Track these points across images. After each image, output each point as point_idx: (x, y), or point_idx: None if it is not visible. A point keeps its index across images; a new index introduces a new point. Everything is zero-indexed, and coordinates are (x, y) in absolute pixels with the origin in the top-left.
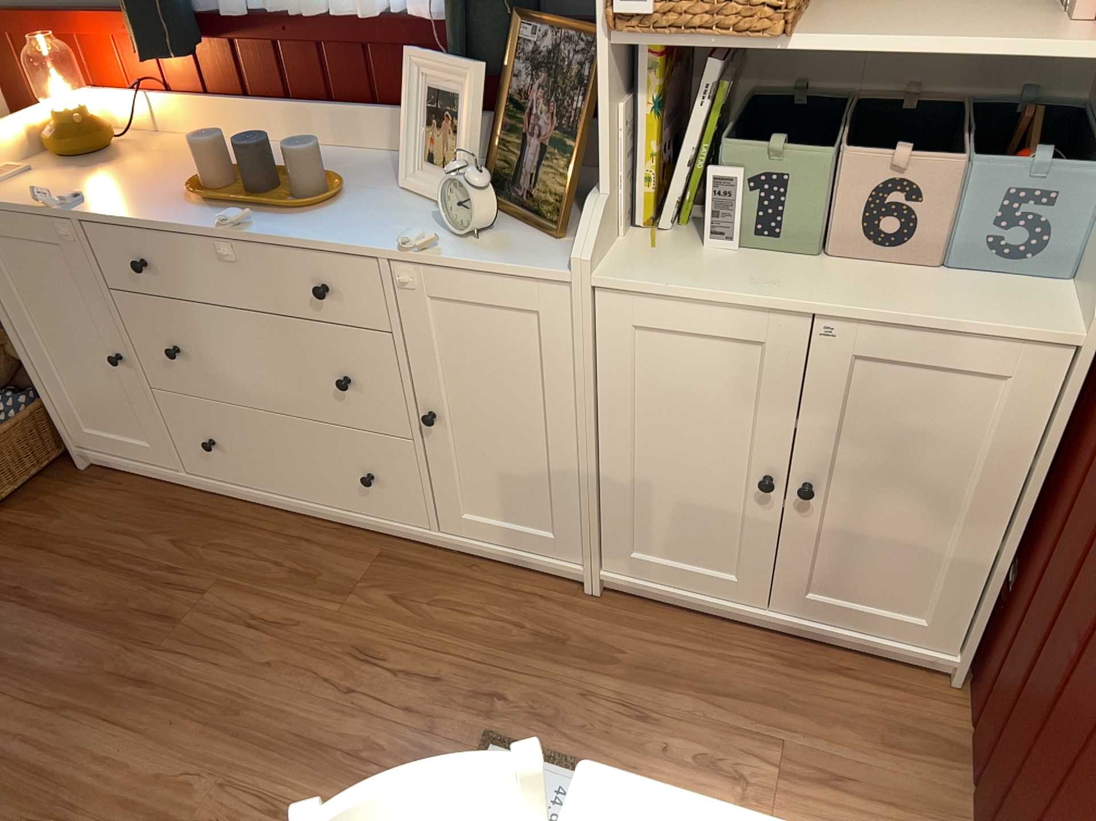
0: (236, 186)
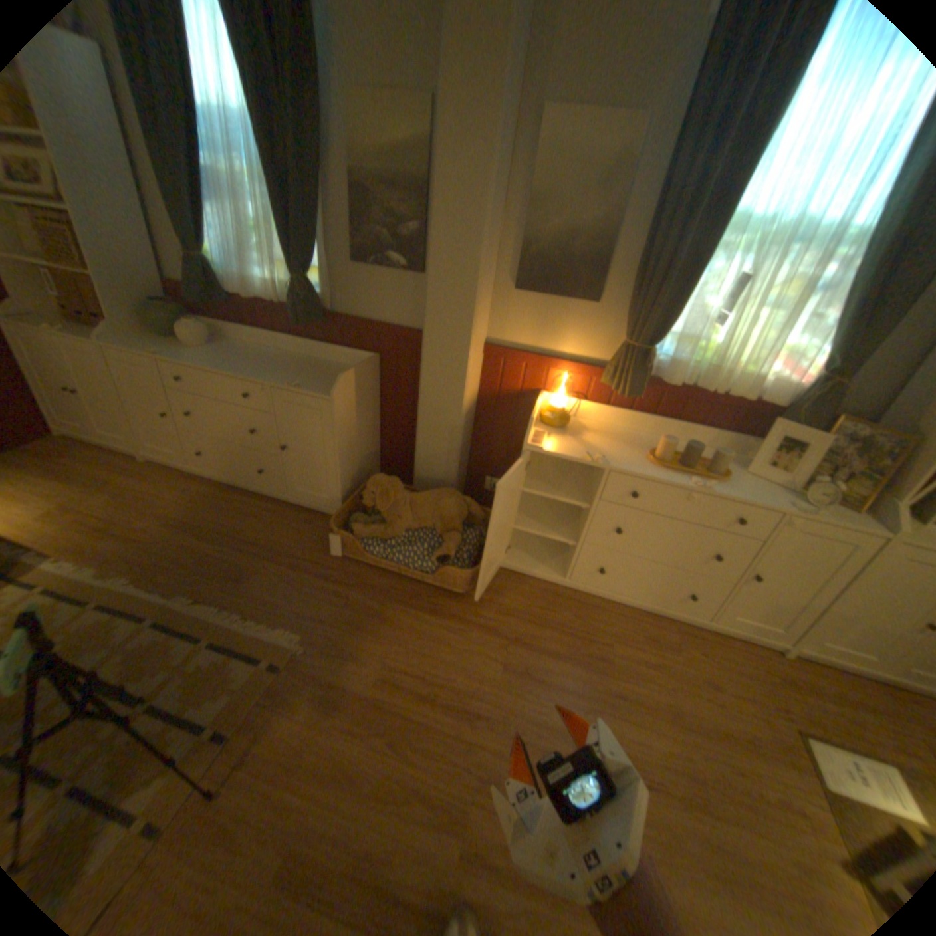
0: (671, 460)
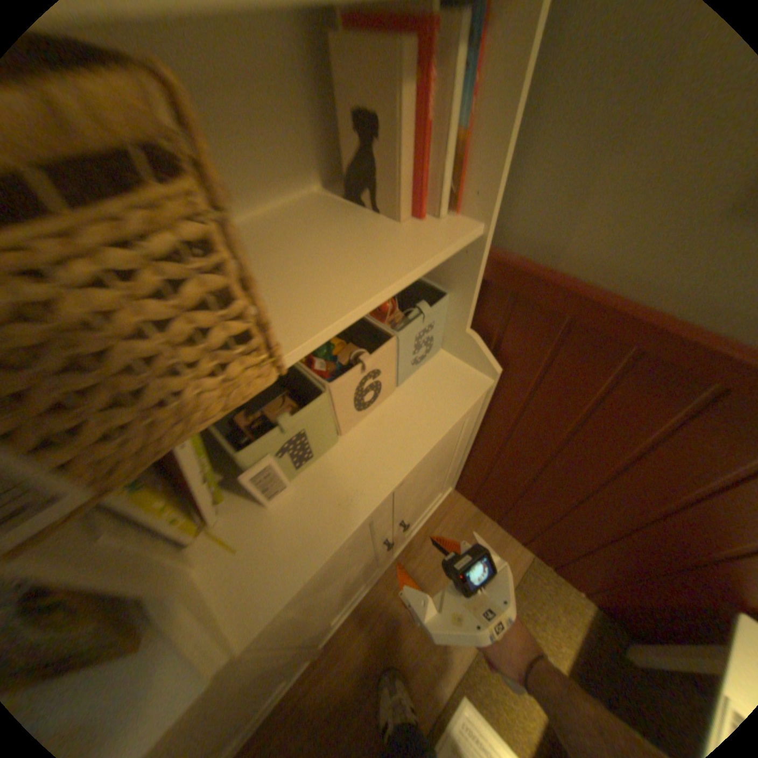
0: None
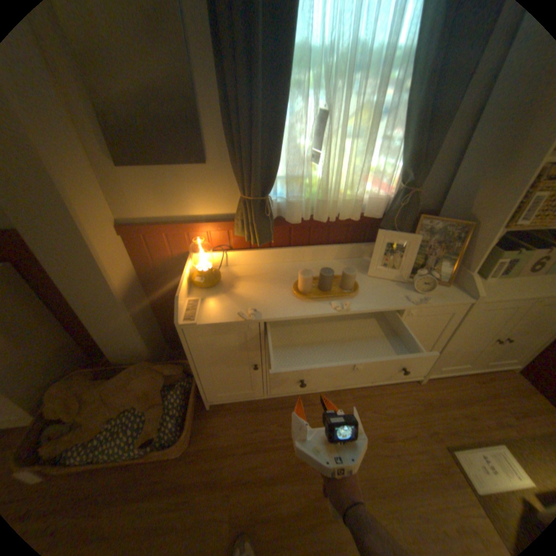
0: (312, 288)
